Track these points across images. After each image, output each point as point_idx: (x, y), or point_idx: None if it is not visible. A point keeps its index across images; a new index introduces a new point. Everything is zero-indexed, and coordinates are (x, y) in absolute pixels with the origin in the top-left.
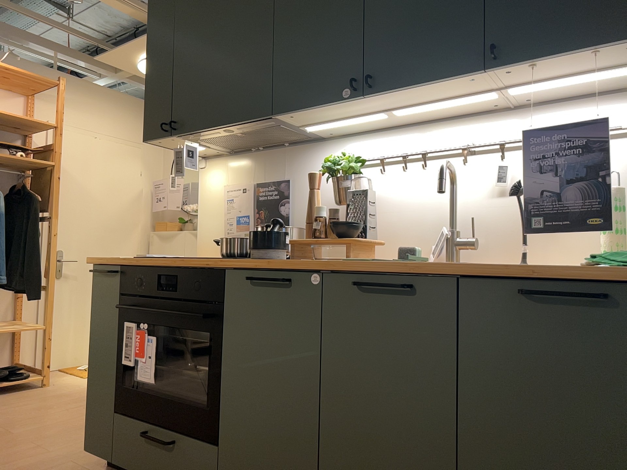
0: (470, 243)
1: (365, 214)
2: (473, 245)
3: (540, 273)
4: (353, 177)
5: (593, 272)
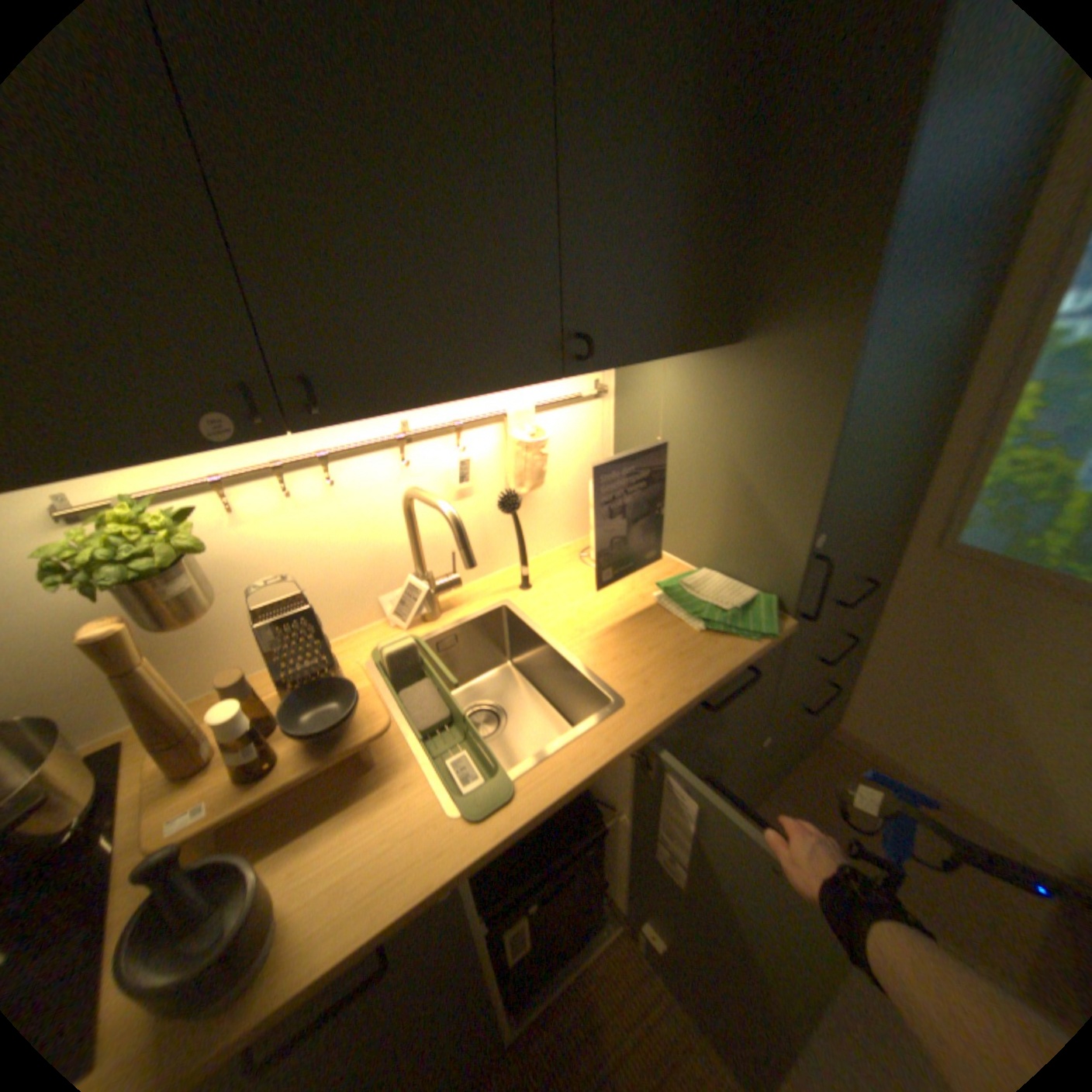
0: (455, 583)
1: (313, 648)
2: (454, 582)
3: (720, 683)
4: (182, 562)
5: (753, 660)
